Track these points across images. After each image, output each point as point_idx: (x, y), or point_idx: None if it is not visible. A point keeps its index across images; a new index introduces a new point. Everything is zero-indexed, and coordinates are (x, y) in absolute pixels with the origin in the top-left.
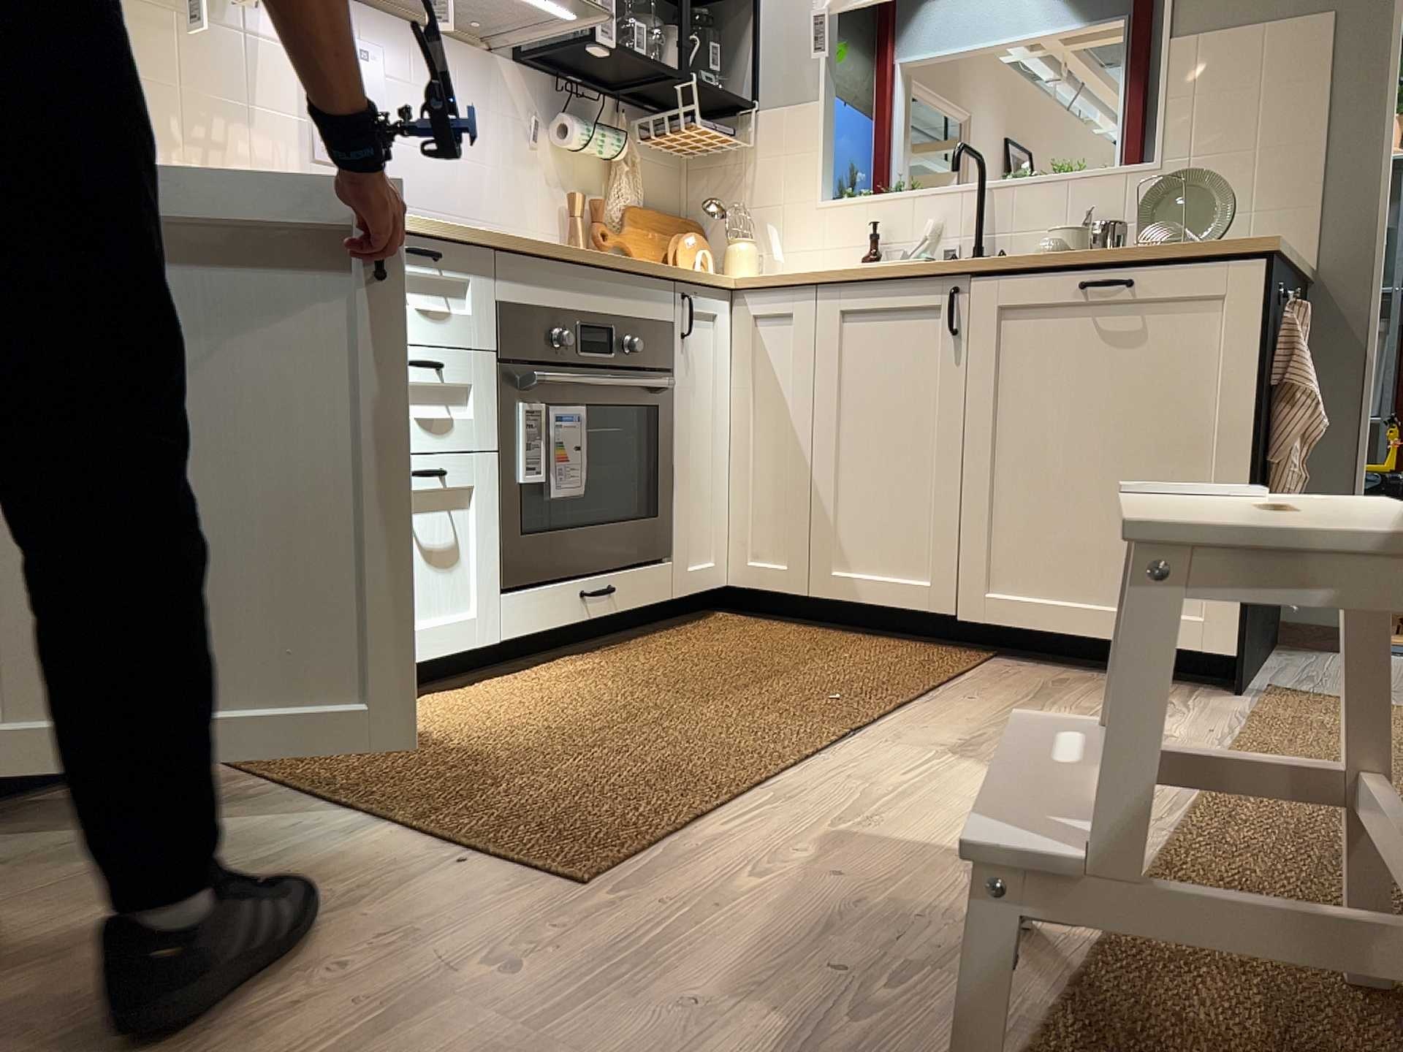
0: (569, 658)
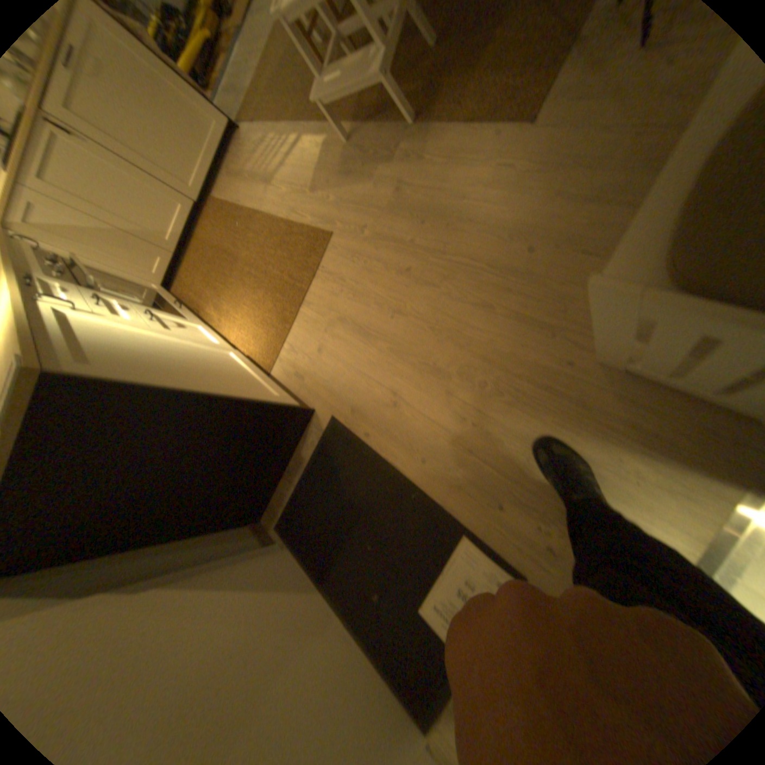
0: (204, 320)
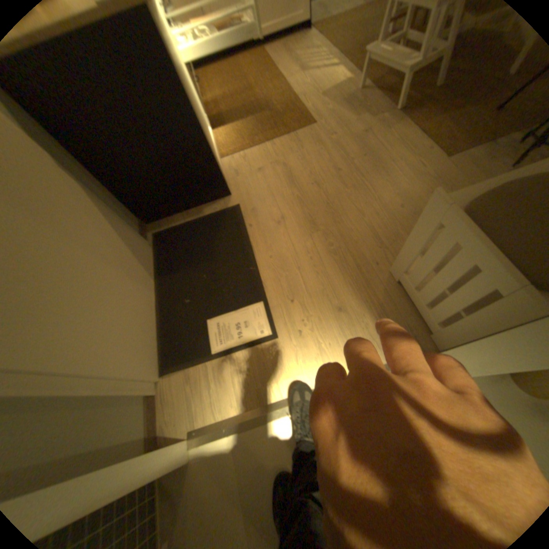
0: None
